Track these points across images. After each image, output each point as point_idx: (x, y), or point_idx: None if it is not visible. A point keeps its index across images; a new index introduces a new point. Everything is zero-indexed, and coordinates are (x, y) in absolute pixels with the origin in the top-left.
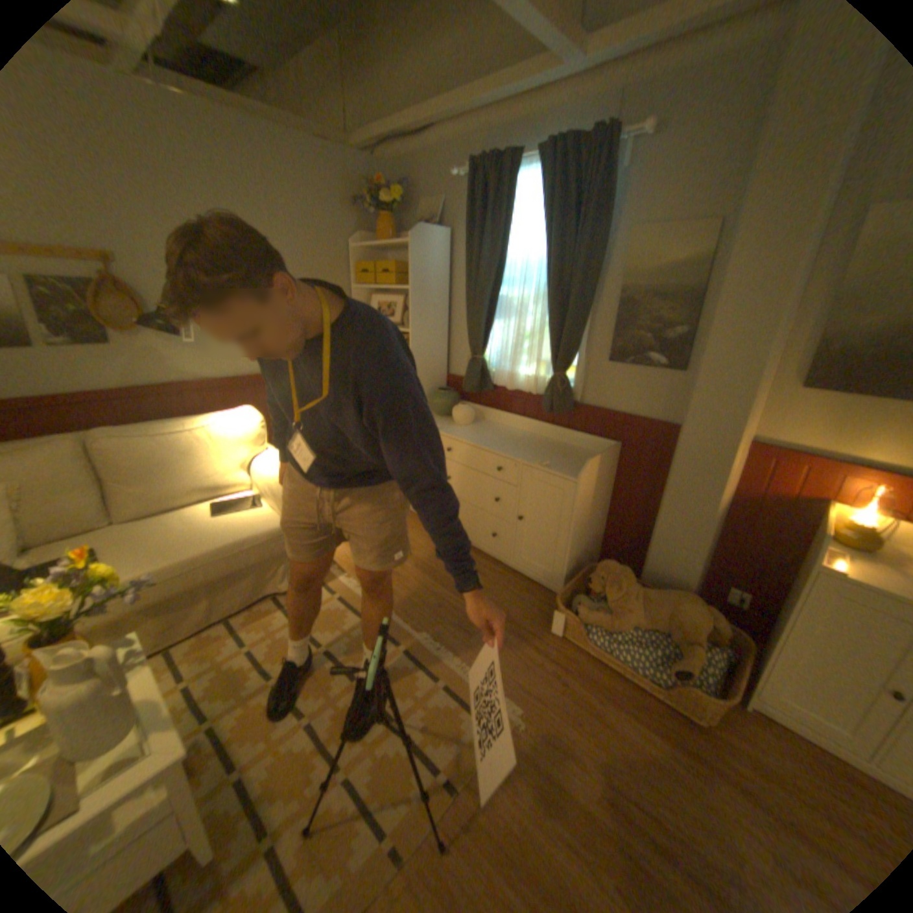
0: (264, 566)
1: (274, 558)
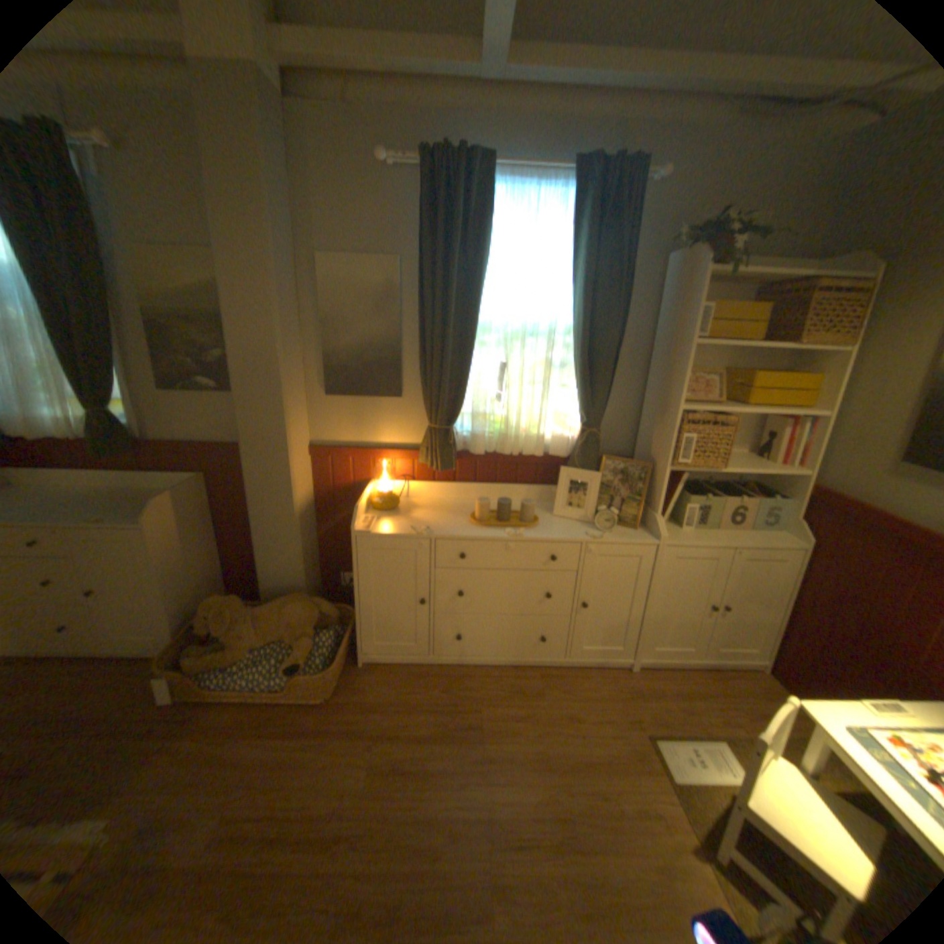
0: None
1: None
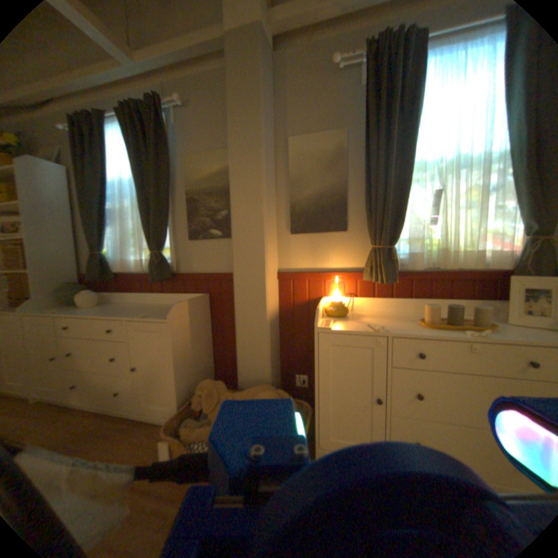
0: None
1: None
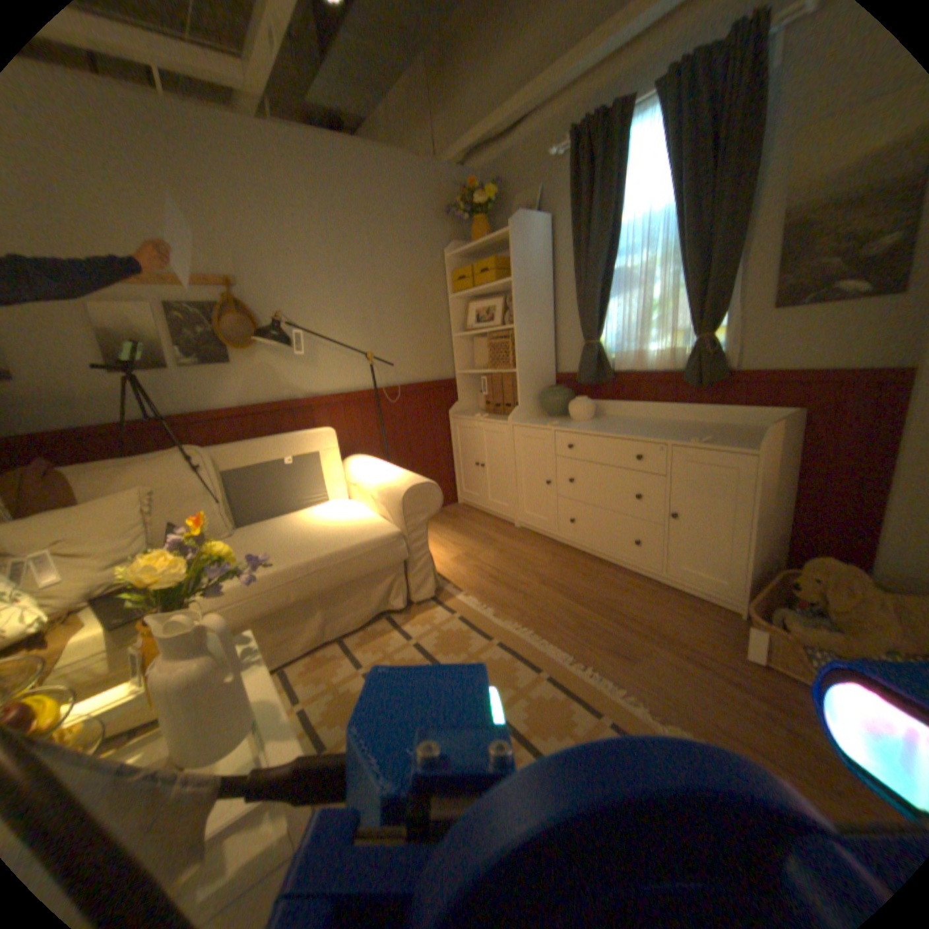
0: (377, 576)
1: (387, 568)
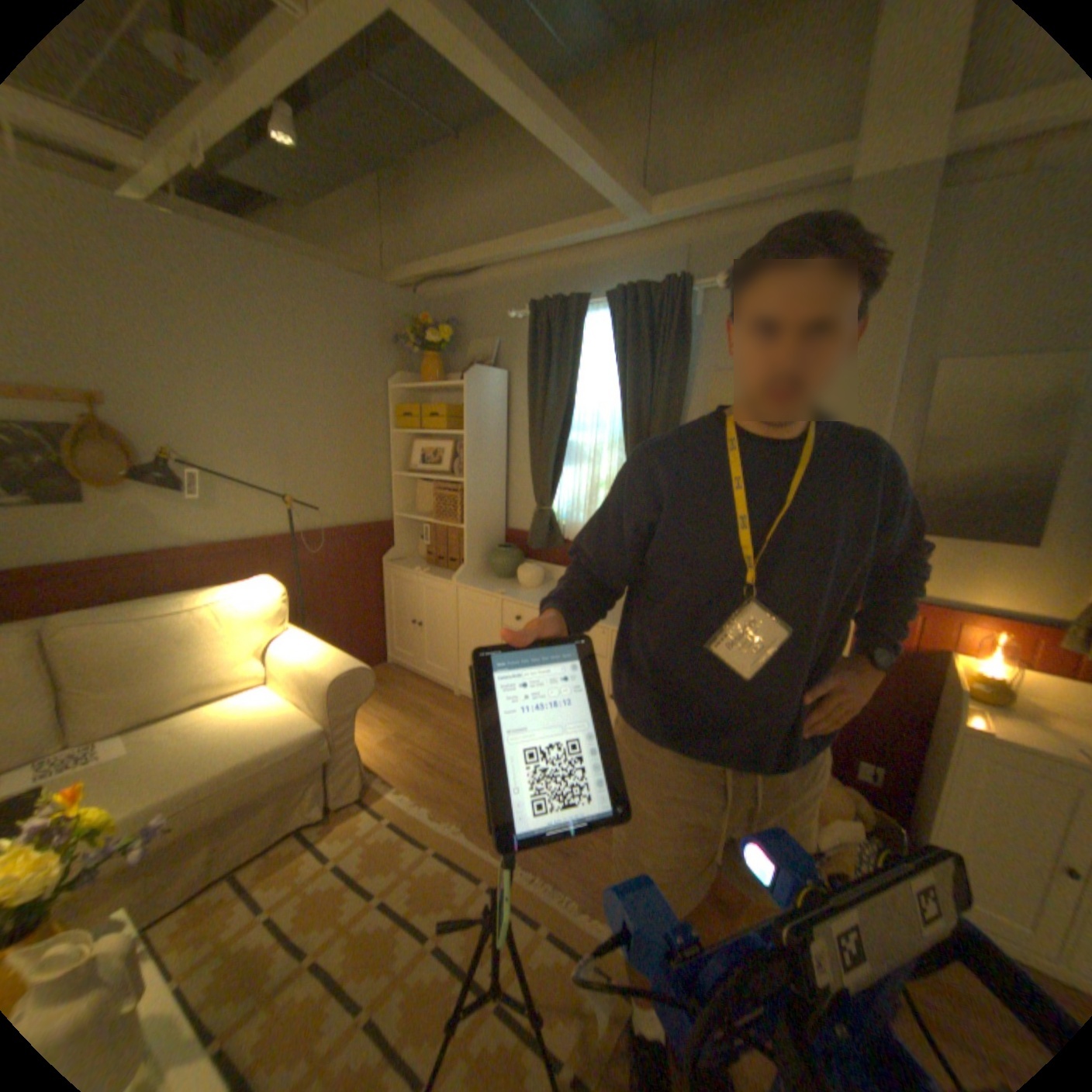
0: (288, 789)
1: (302, 777)
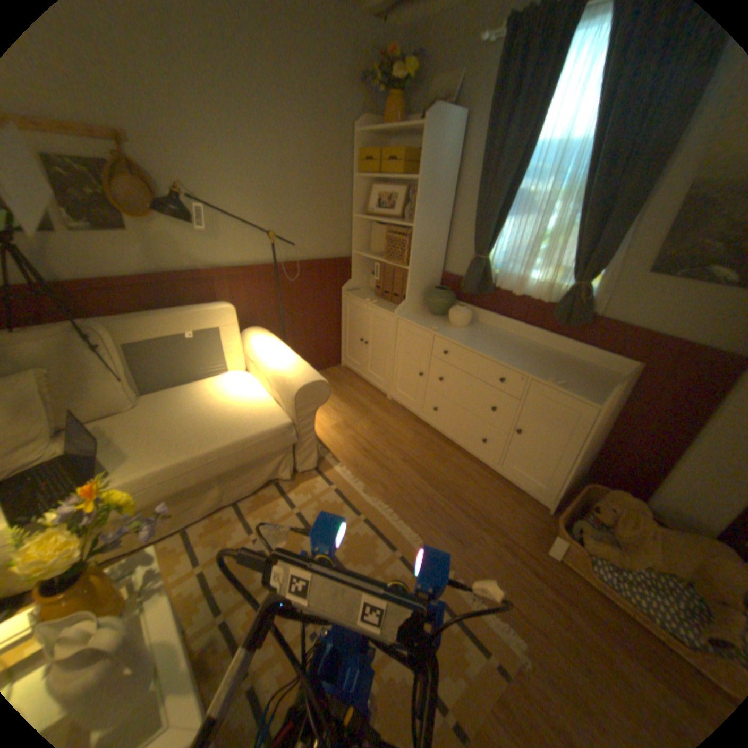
0: (269, 456)
1: (278, 450)
